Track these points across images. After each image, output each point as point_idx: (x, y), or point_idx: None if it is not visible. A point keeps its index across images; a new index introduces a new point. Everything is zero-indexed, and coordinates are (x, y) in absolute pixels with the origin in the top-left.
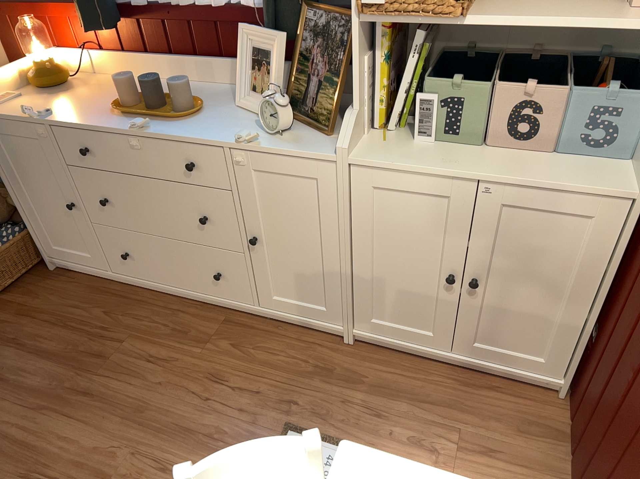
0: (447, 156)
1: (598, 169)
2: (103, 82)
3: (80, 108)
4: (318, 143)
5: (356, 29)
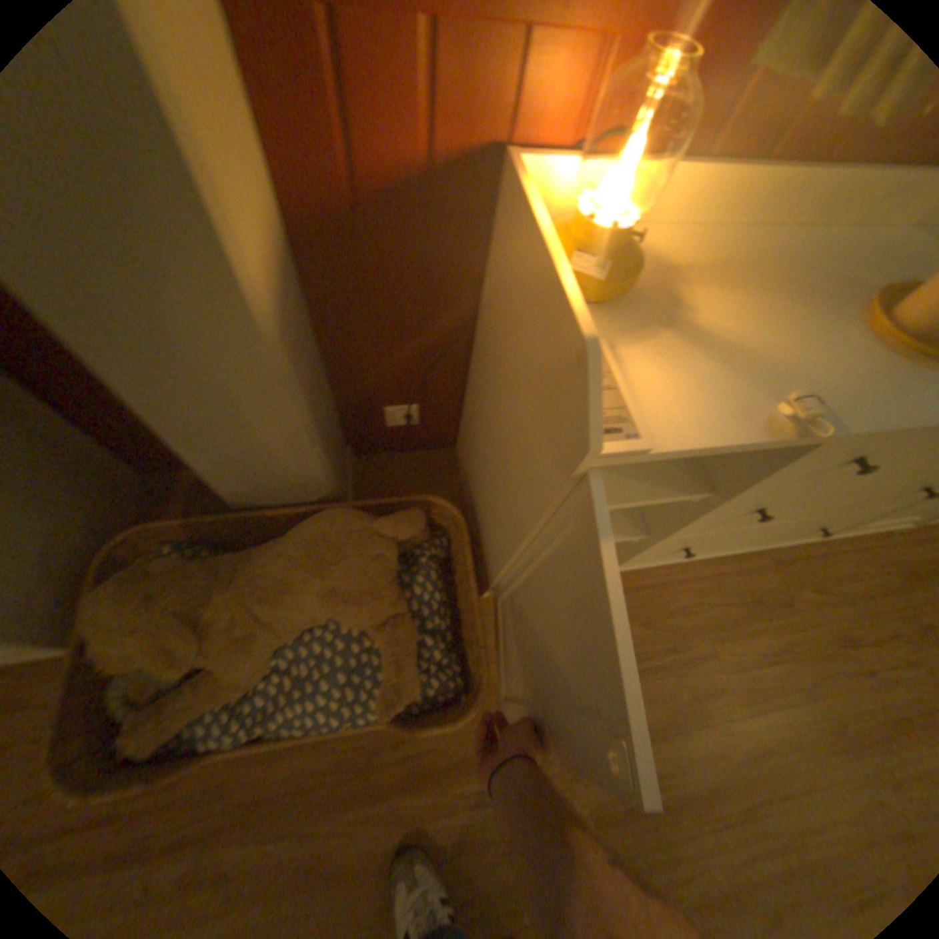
0: None
1: None
2: (684, 252)
3: (825, 363)
4: None
5: None
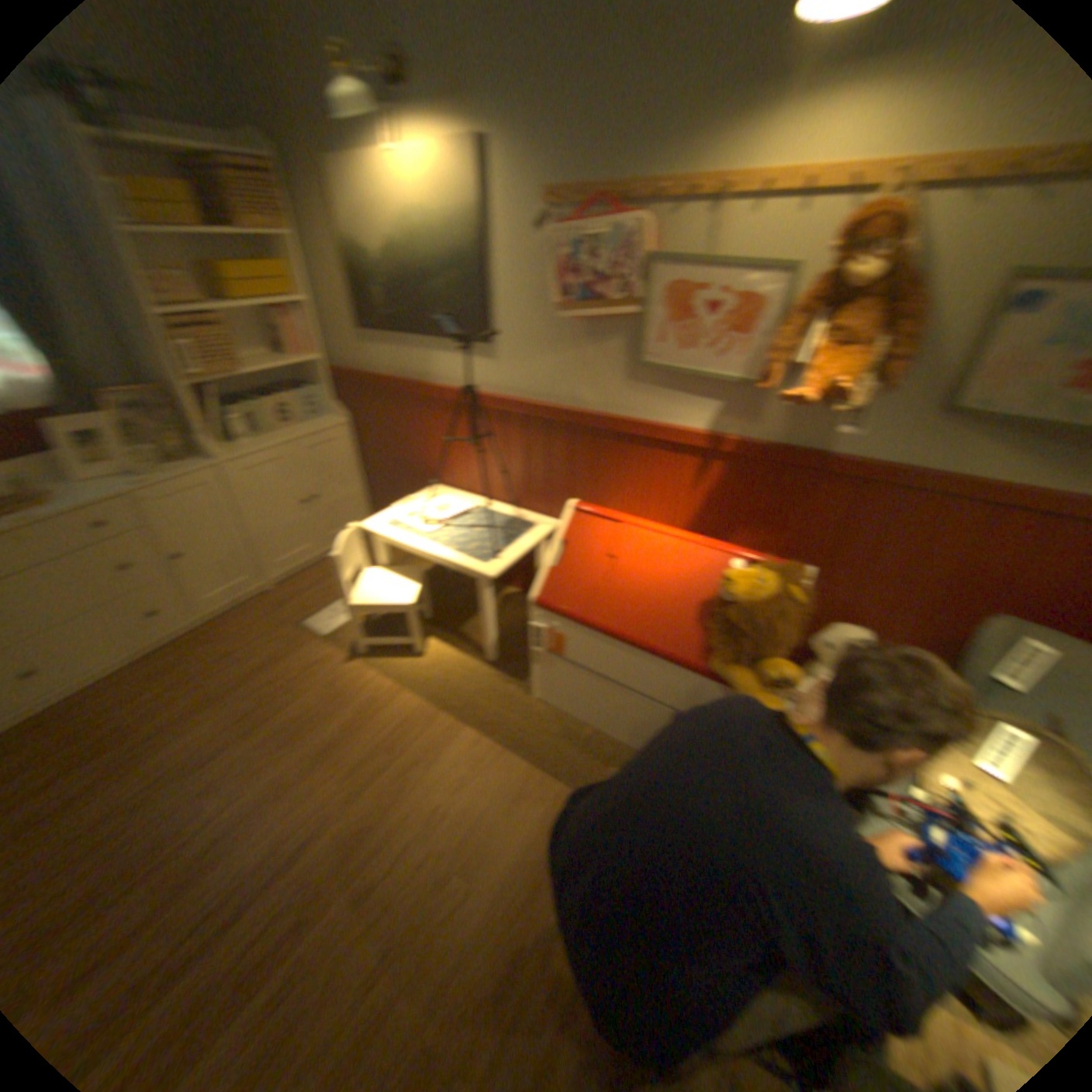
0: (258, 443)
1: (318, 423)
2: None
3: None
4: (183, 466)
5: (174, 393)
